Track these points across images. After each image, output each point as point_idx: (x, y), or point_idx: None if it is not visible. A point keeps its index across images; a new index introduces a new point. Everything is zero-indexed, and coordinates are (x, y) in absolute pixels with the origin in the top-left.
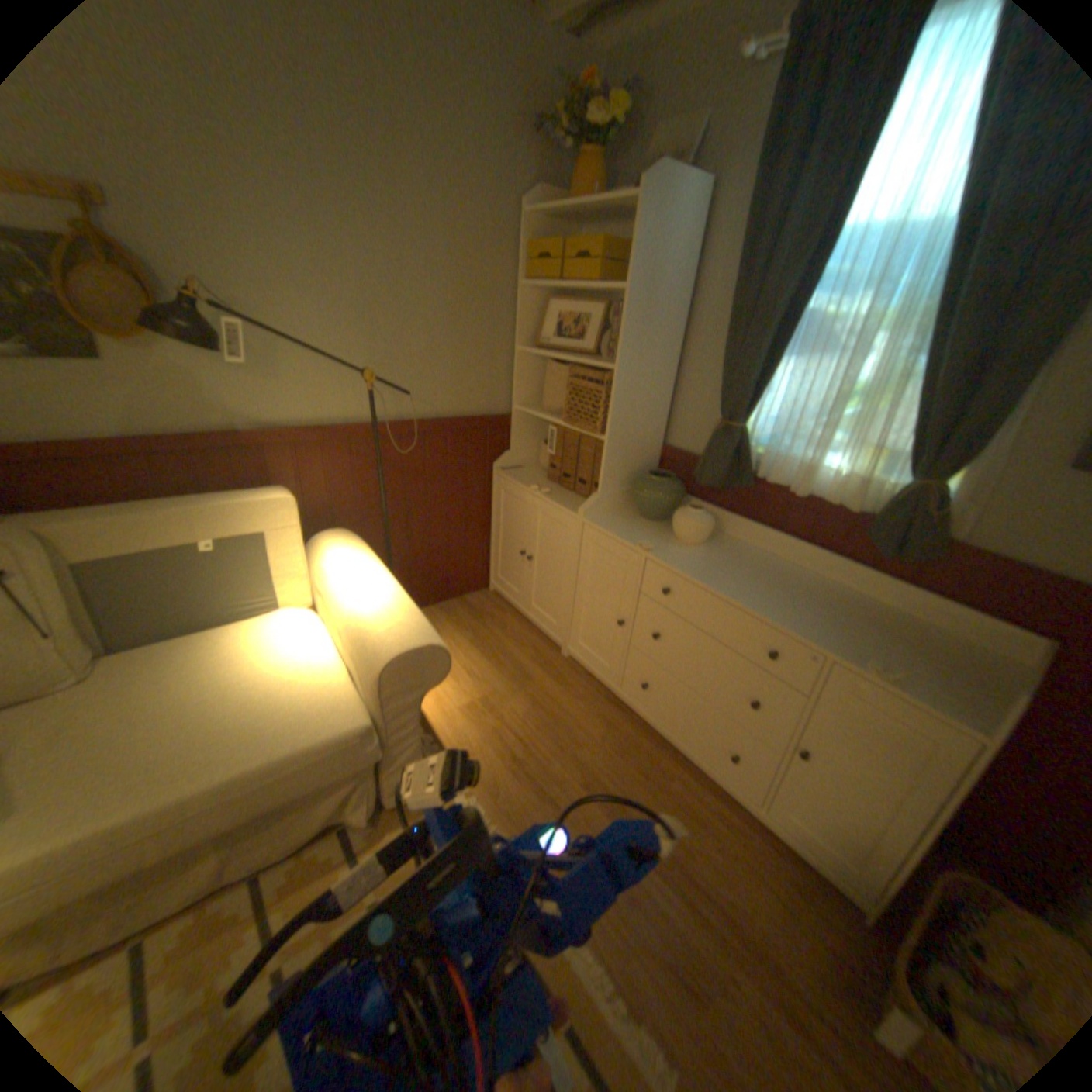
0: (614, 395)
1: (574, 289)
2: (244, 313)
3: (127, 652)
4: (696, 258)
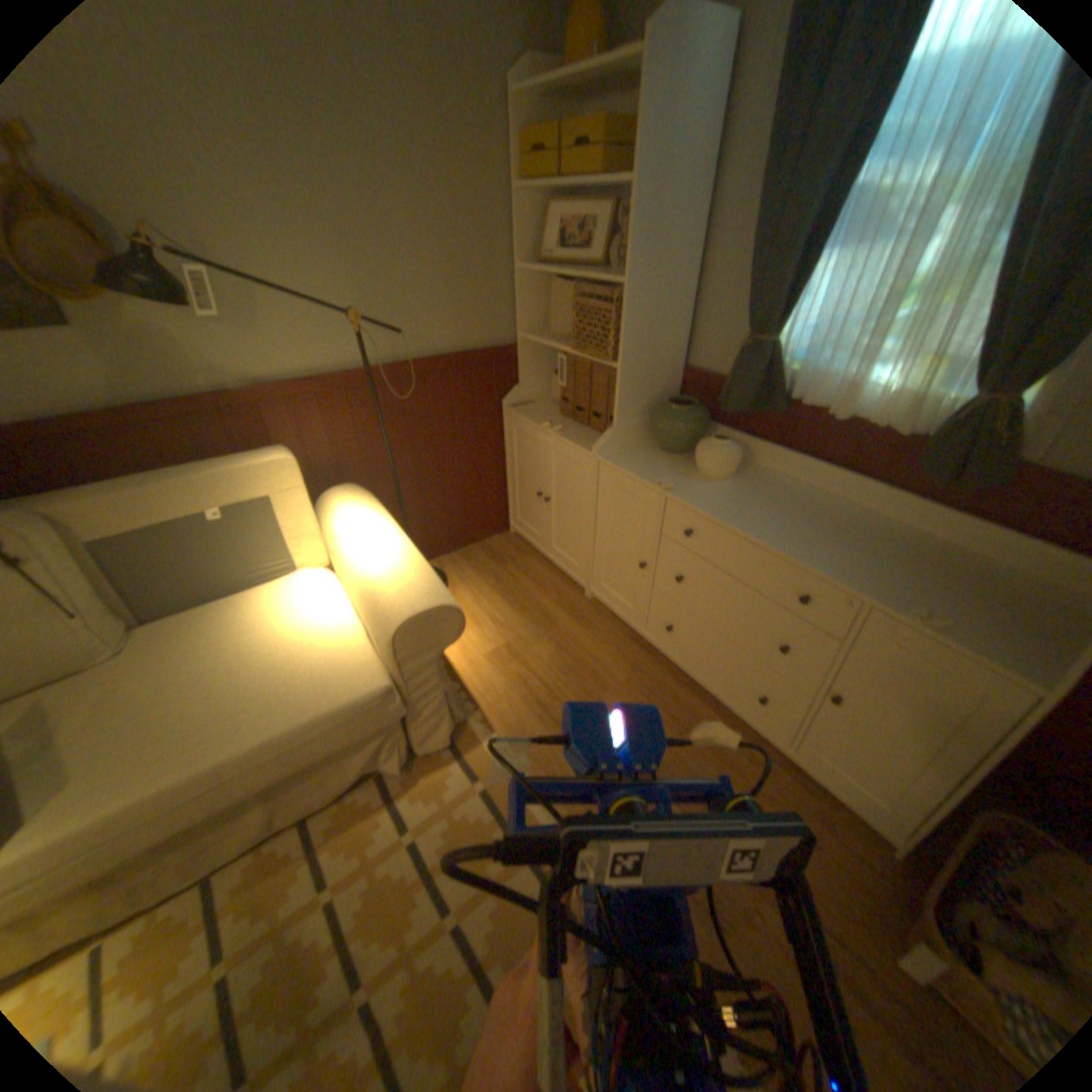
0: (626, 315)
1: (576, 187)
2: (209, 256)
3: (150, 627)
4: (719, 130)
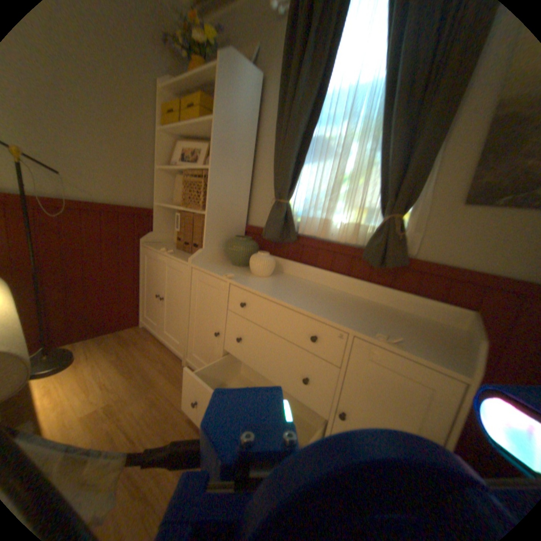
0: (210, 184)
1: (192, 137)
2: None
3: None
4: (257, 115)
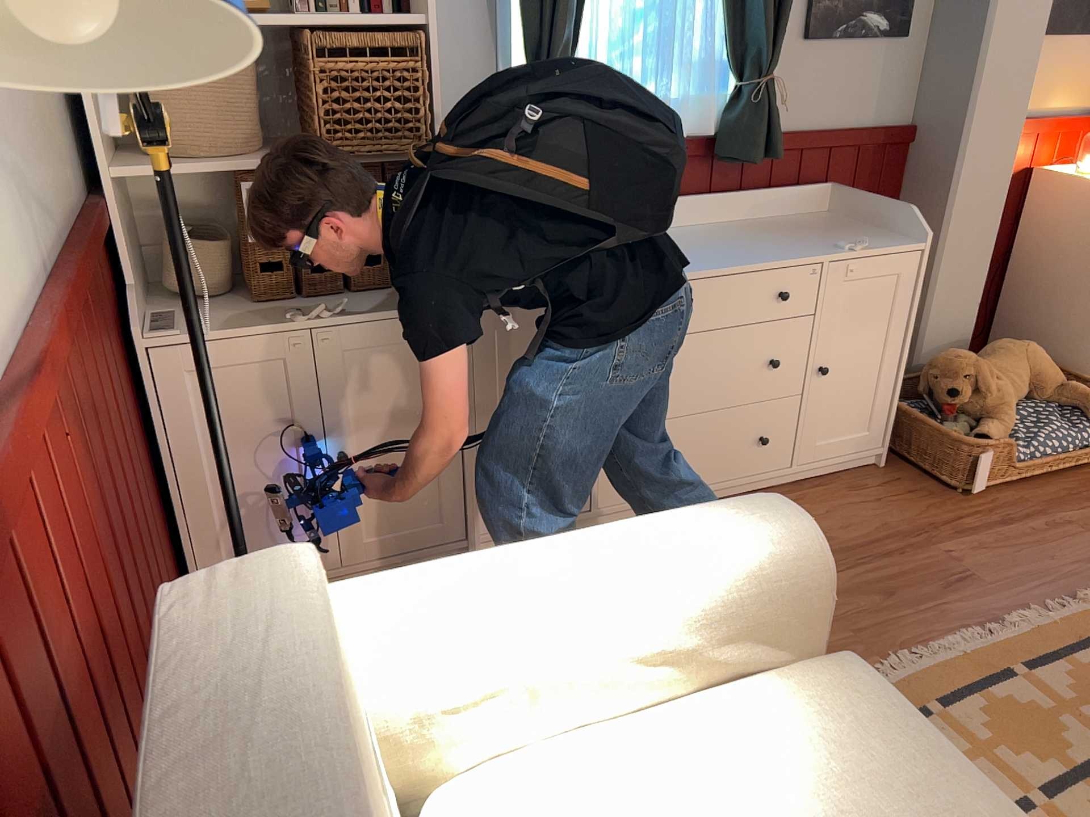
0: (433, 72)
1: None
2: None
3: None
4: None
